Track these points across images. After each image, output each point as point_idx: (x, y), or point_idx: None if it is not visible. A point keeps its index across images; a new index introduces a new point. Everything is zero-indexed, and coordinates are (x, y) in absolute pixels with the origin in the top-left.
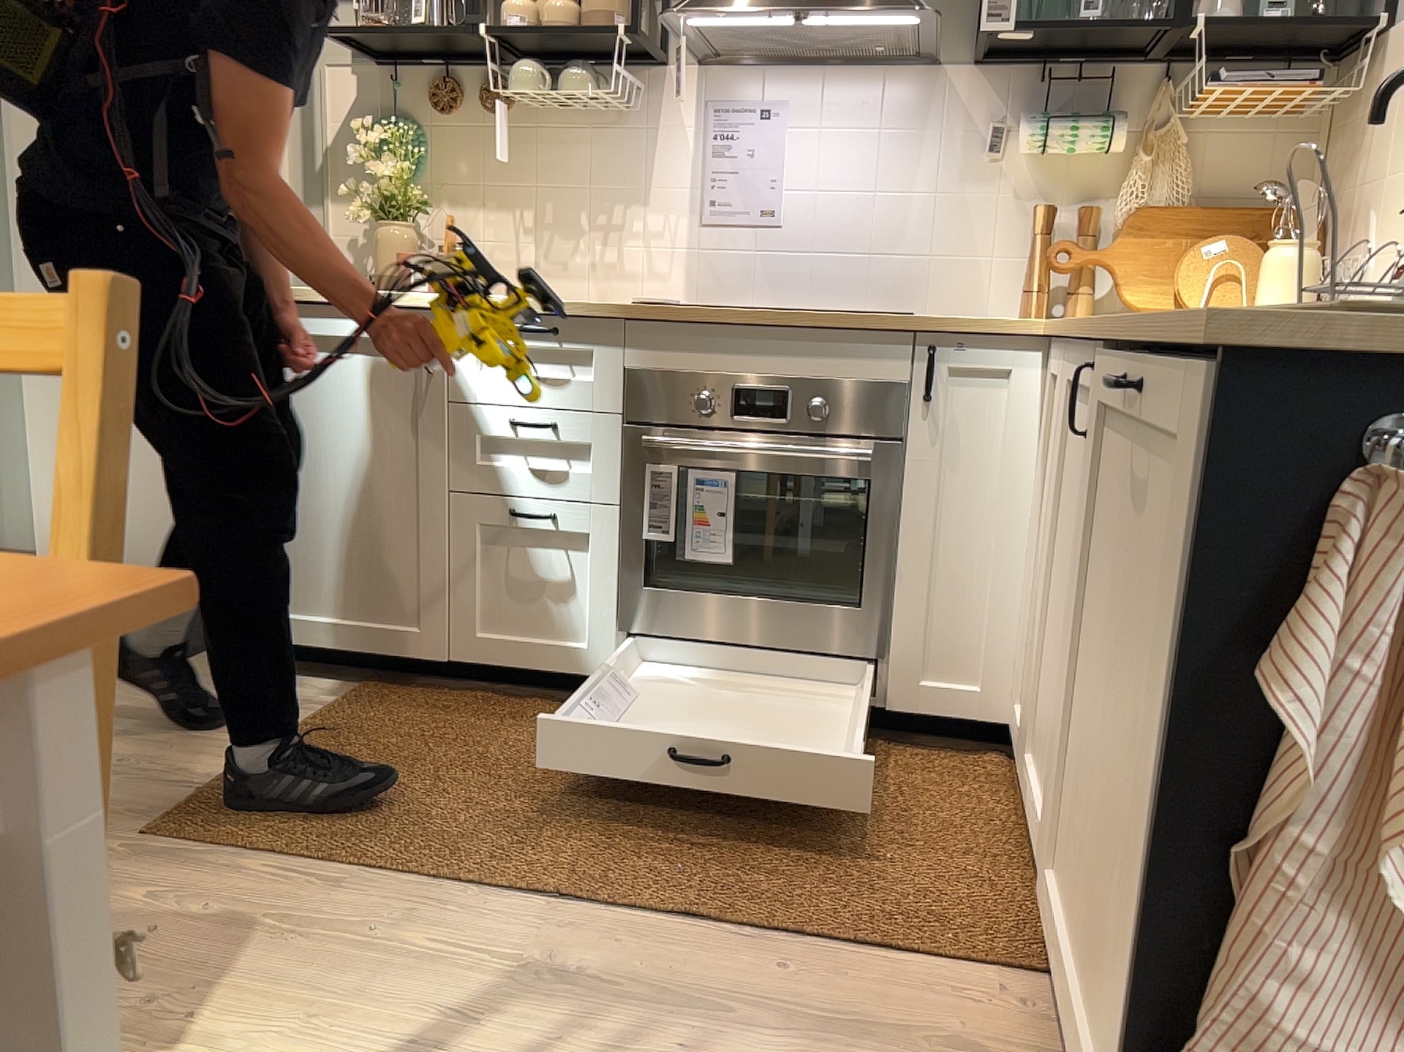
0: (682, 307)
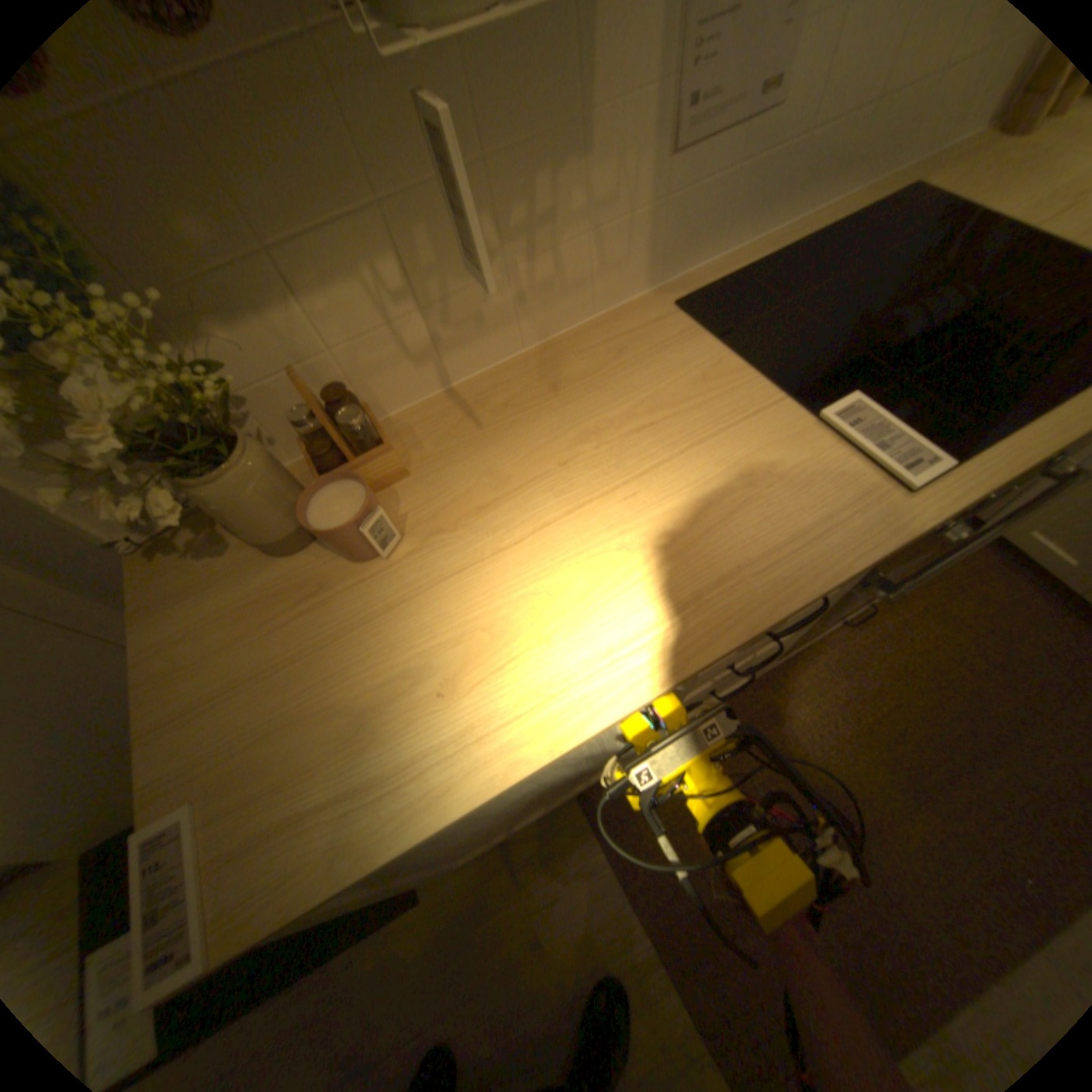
0: (1008, 472)
